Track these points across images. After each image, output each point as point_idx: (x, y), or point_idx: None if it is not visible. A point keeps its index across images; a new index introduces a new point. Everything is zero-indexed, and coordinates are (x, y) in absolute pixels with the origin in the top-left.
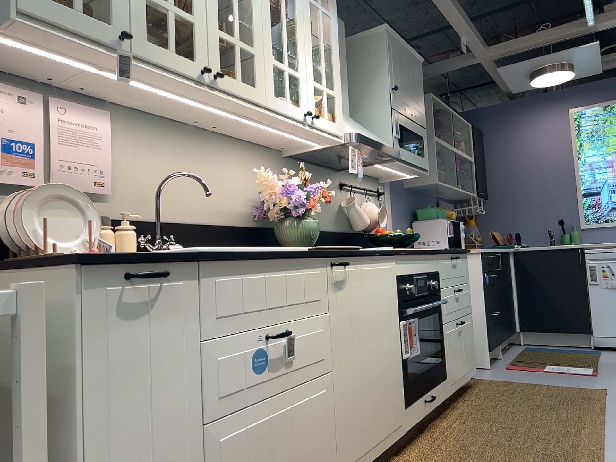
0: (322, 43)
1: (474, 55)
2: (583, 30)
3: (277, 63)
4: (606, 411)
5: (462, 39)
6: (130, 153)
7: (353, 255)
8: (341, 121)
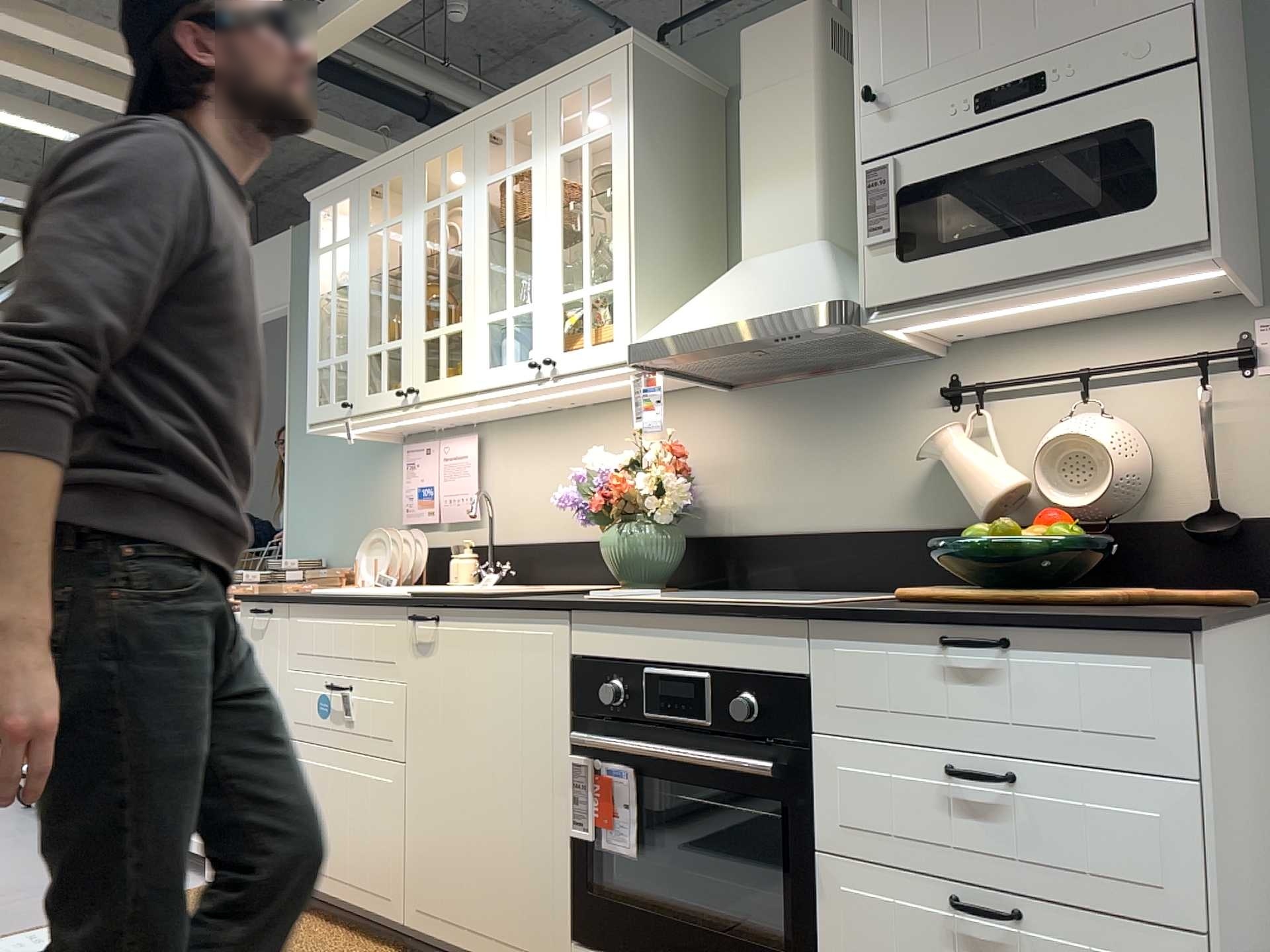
0: (583, 205)
1: None
2: None
3: (492, 314)
4: None
5: None
6: (500, 469)
7: (444, 606)
8: (623, 328)
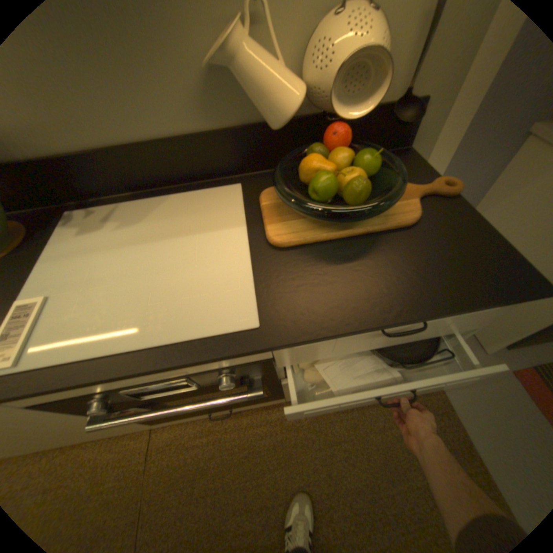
0: None
1: None
2: None
3: None
4: None
5: None
6: None
7: None
8: None
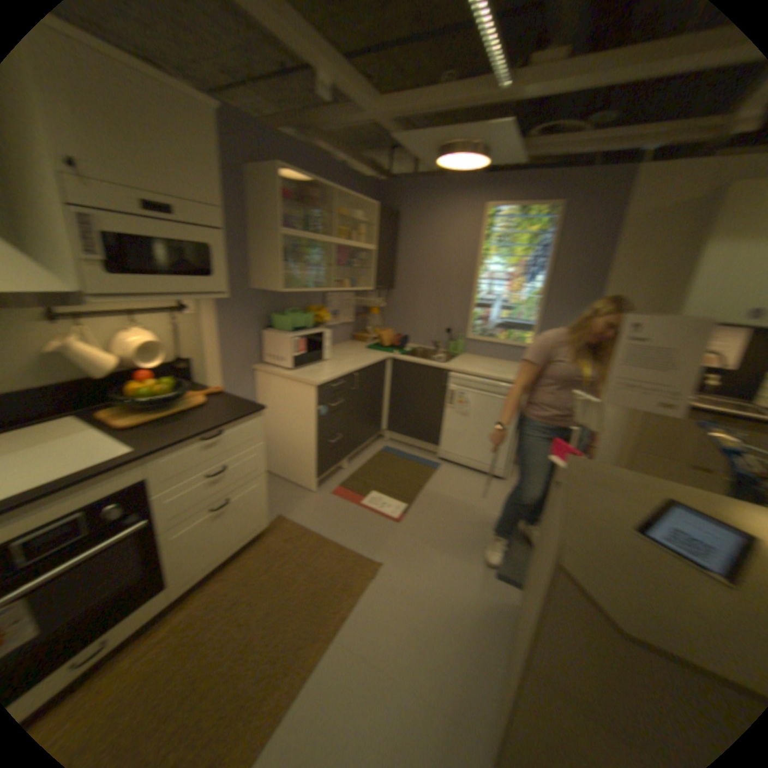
0: None
1: (361, 104)
2: (500, 91)
3: None
4: (339, 631)
5: (323, 72)
6: None
7: None
8: None
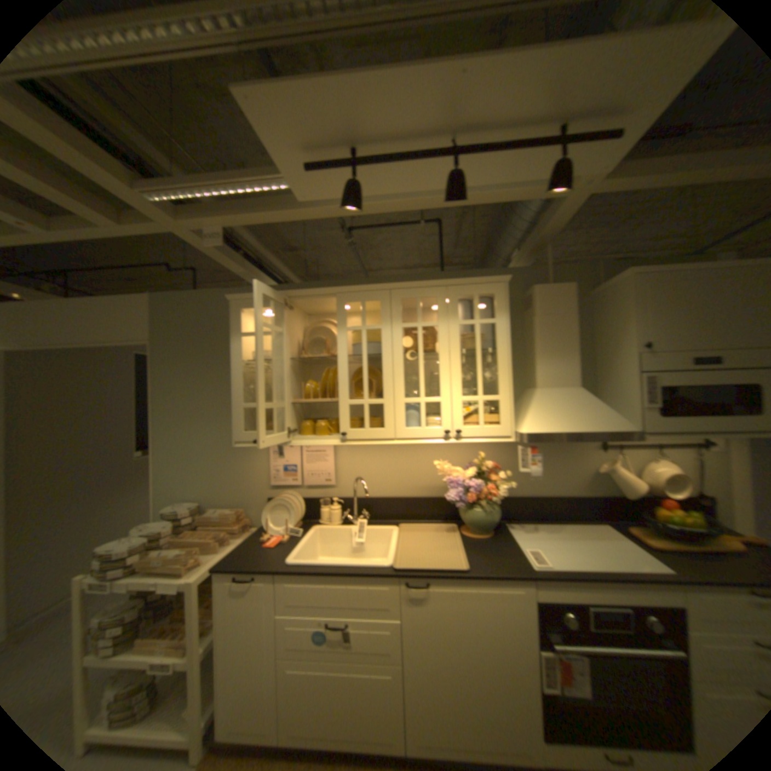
0: (479, 355)
1: None
2: None
3: (411, 400)
4: None
5: None
6: (350, 459)
7: (440, 580)
8: (509, 422)
